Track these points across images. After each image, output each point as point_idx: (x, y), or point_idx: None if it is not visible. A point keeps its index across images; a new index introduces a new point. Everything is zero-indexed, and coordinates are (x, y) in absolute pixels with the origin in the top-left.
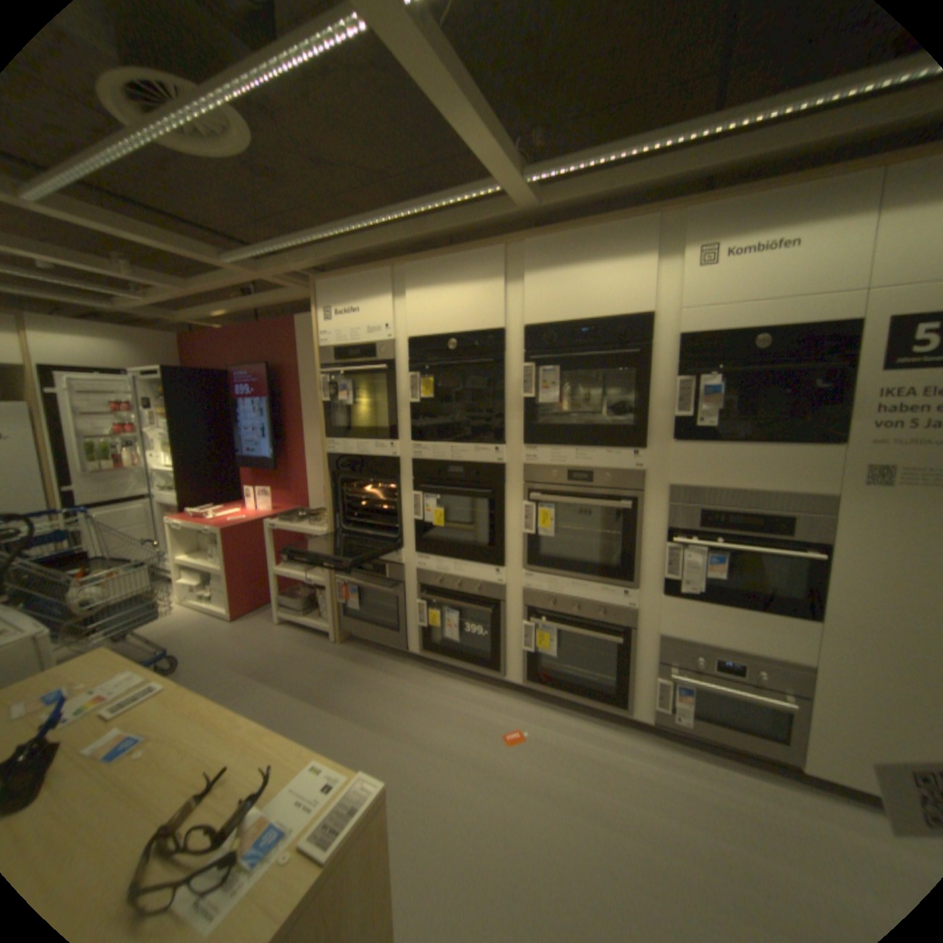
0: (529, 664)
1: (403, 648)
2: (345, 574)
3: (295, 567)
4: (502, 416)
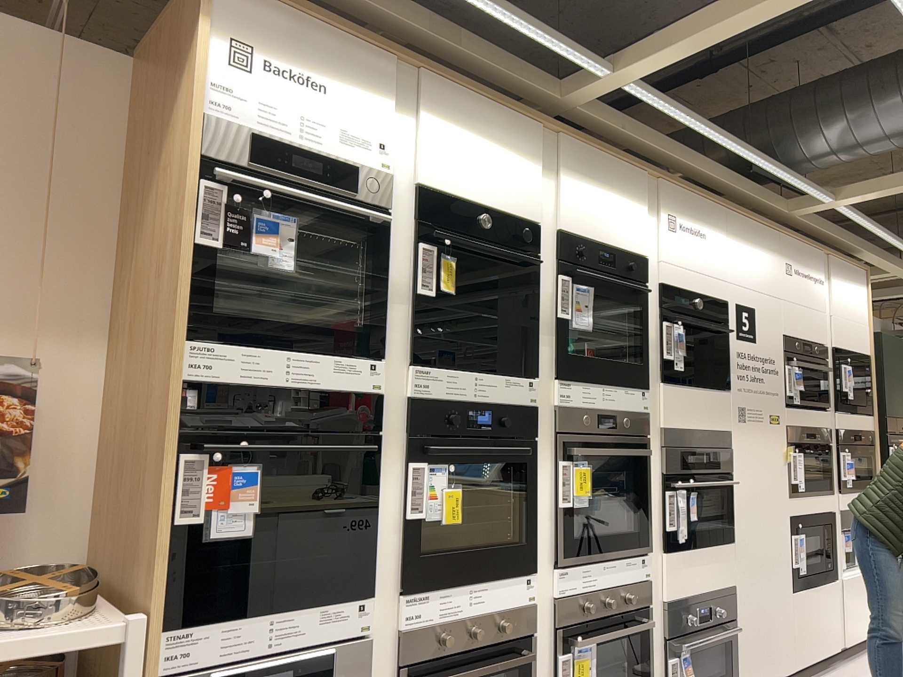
0: None
1: None
2: None
3: None
4: (532, 335)
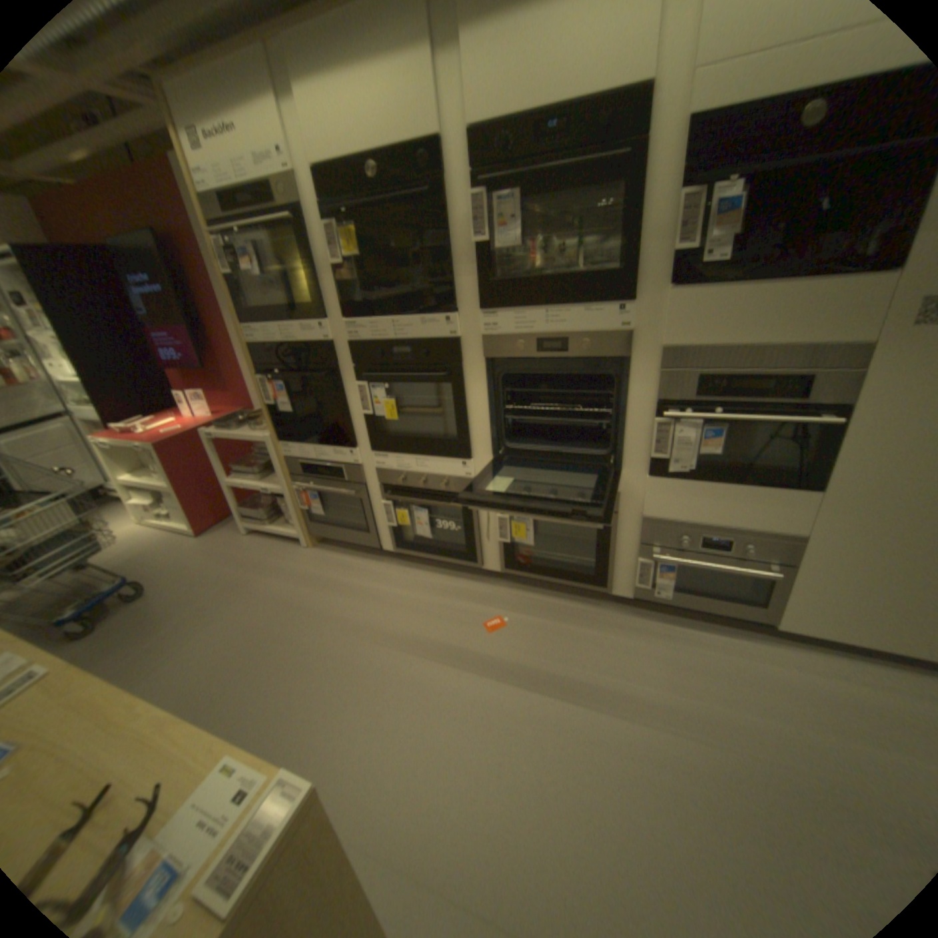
0: (505, 553)
1: (375, 547)
2: (301, 480)
3: (247, 476)
4: (449, 272)
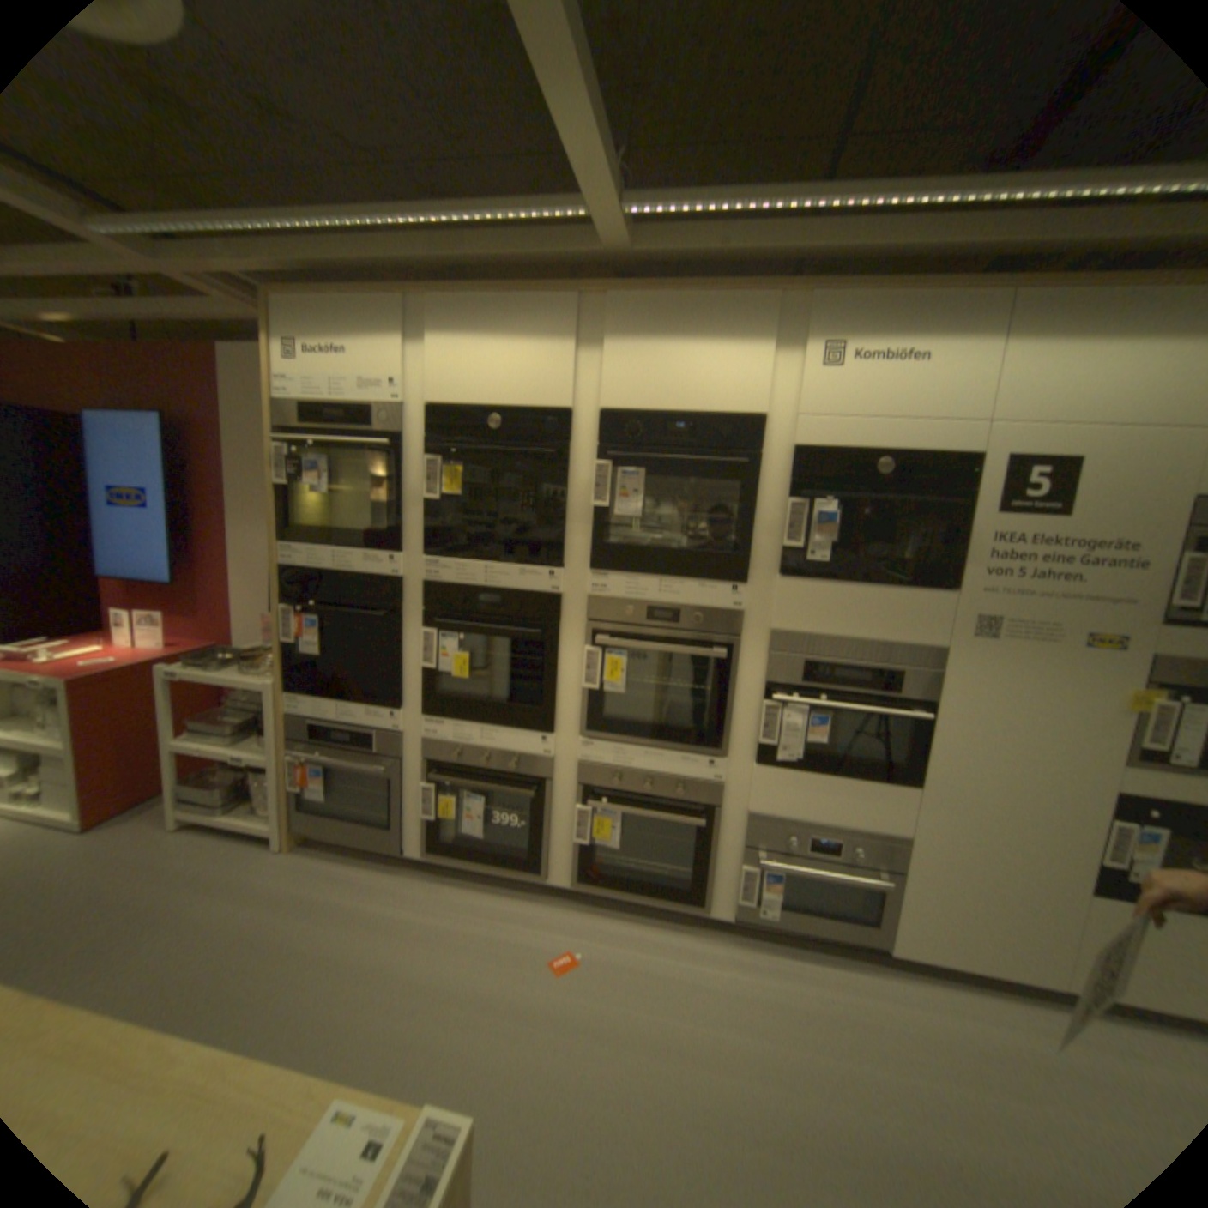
0: (581, 862)
1: (394, 854)
2: (303, 749)
3: (211, 741)
4: (563, 529)
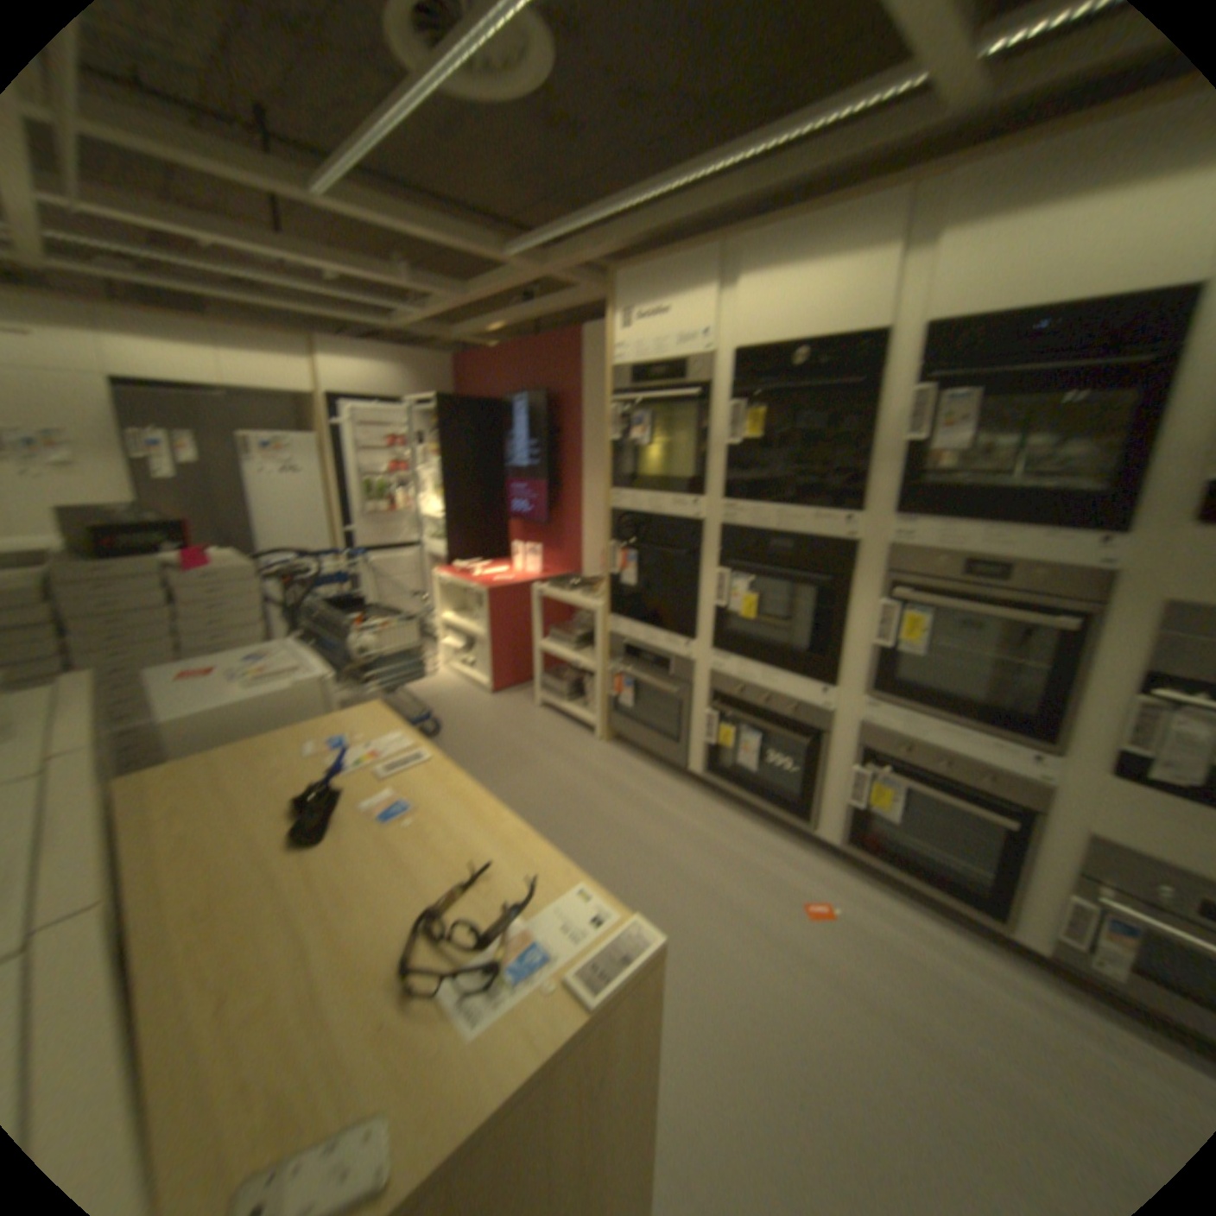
0: (854, 825)
1: (680, 766)
2: (617, 664)
3: (560, 647)
4: (863, 468)
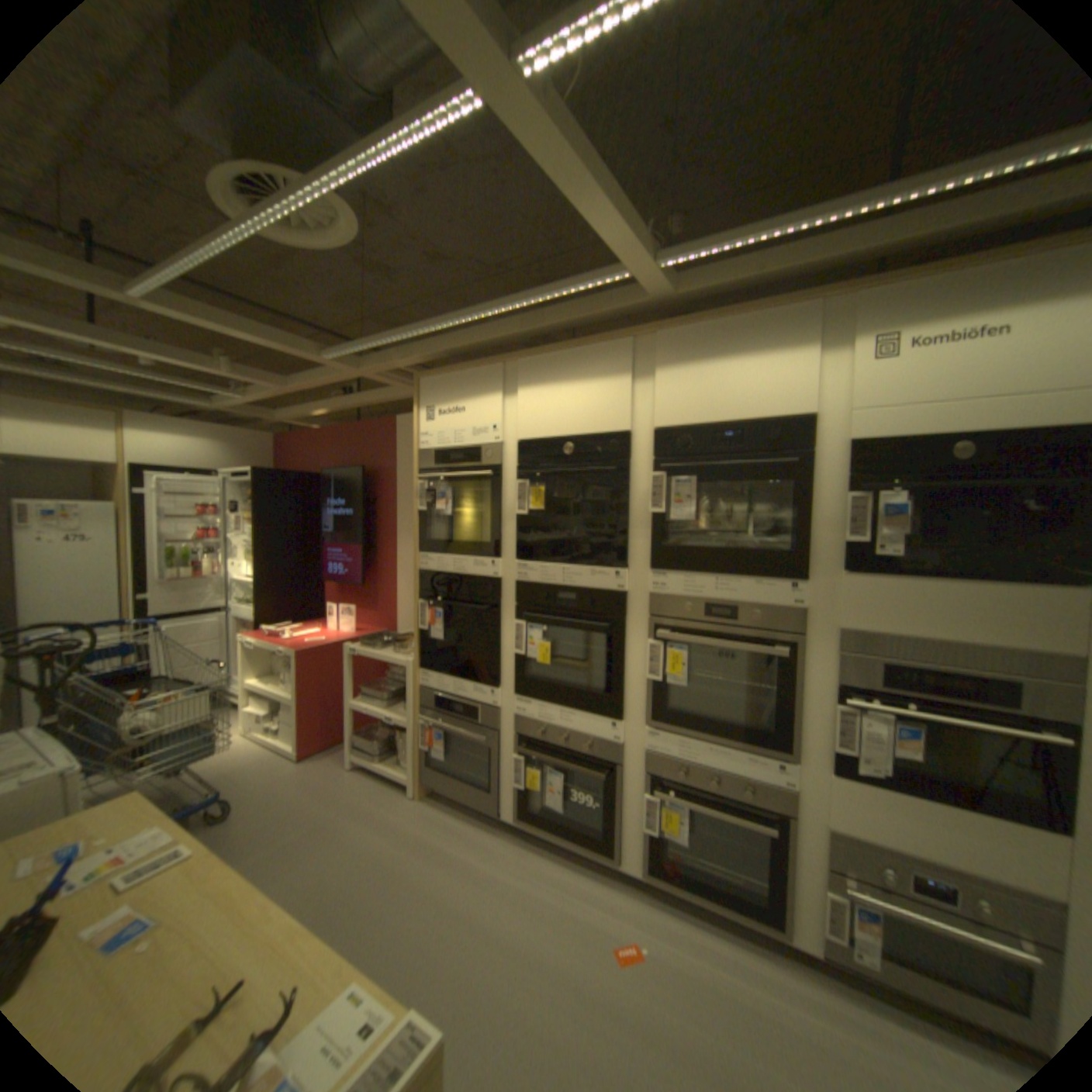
0: (652, 853)
1: (493, 815)
2: (431, 715)
3: (375, 703)
4: (625, 533)
